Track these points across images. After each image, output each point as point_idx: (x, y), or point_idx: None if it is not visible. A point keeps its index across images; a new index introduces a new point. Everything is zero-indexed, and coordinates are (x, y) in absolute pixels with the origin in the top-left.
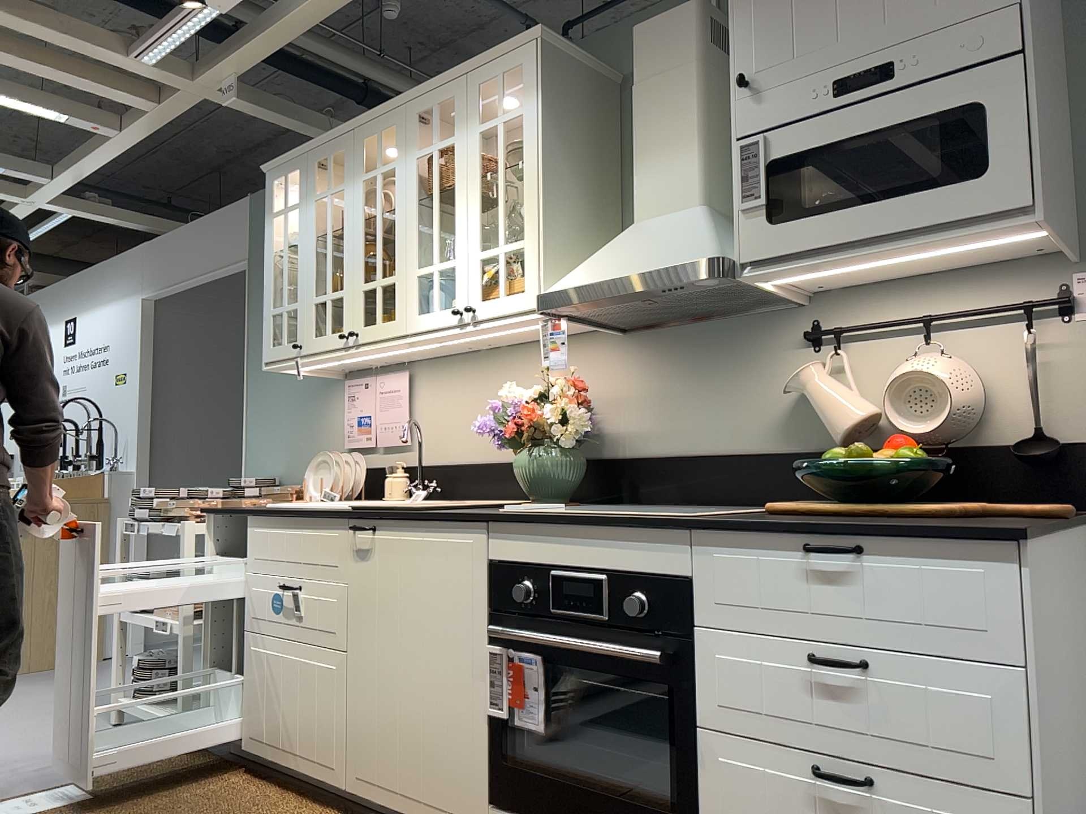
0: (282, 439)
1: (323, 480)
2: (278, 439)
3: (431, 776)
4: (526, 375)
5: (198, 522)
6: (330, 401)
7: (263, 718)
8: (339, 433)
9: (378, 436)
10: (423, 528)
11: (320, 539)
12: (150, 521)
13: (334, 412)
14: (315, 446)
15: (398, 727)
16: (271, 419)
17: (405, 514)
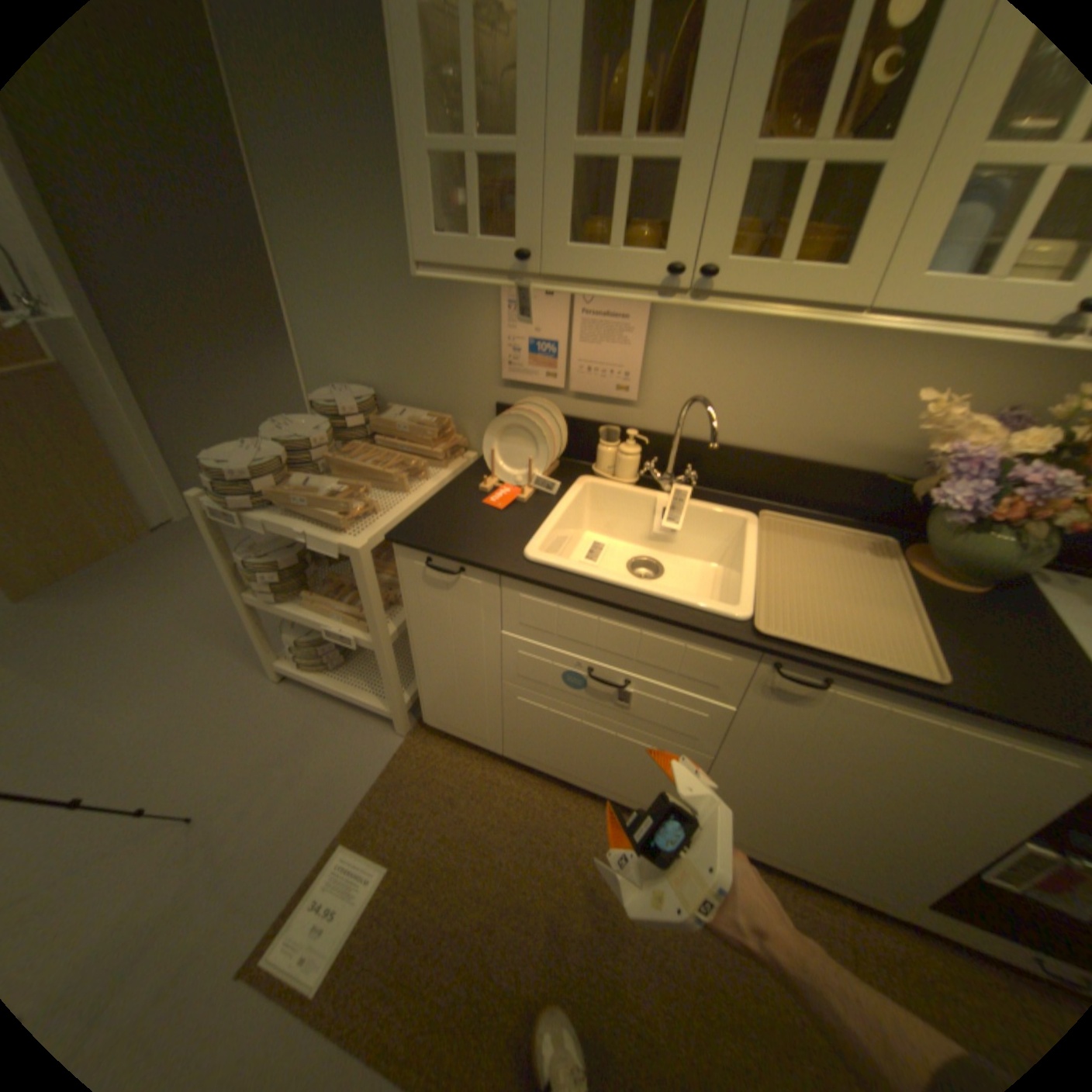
0: (366, 335)
1: (517, 451)
2: (357, 333)
3: (840, 870)
4: (912, 350)
5: (349, 520)
6: (462, 298)
7: (543, 751)
8: (484, 352)
9: (575, 378)
10: (962, 718)
11: (687, 653)
12: (248, 504)
13: (473, 317)
14: (438, 361)
15: (796, 830)
16: (335, 299)
17: (930, 695)
